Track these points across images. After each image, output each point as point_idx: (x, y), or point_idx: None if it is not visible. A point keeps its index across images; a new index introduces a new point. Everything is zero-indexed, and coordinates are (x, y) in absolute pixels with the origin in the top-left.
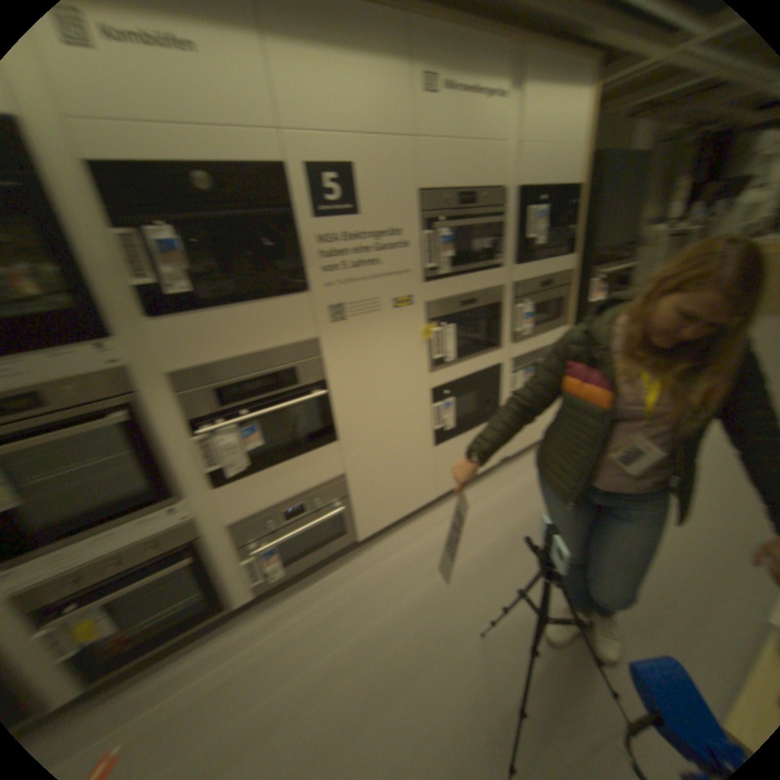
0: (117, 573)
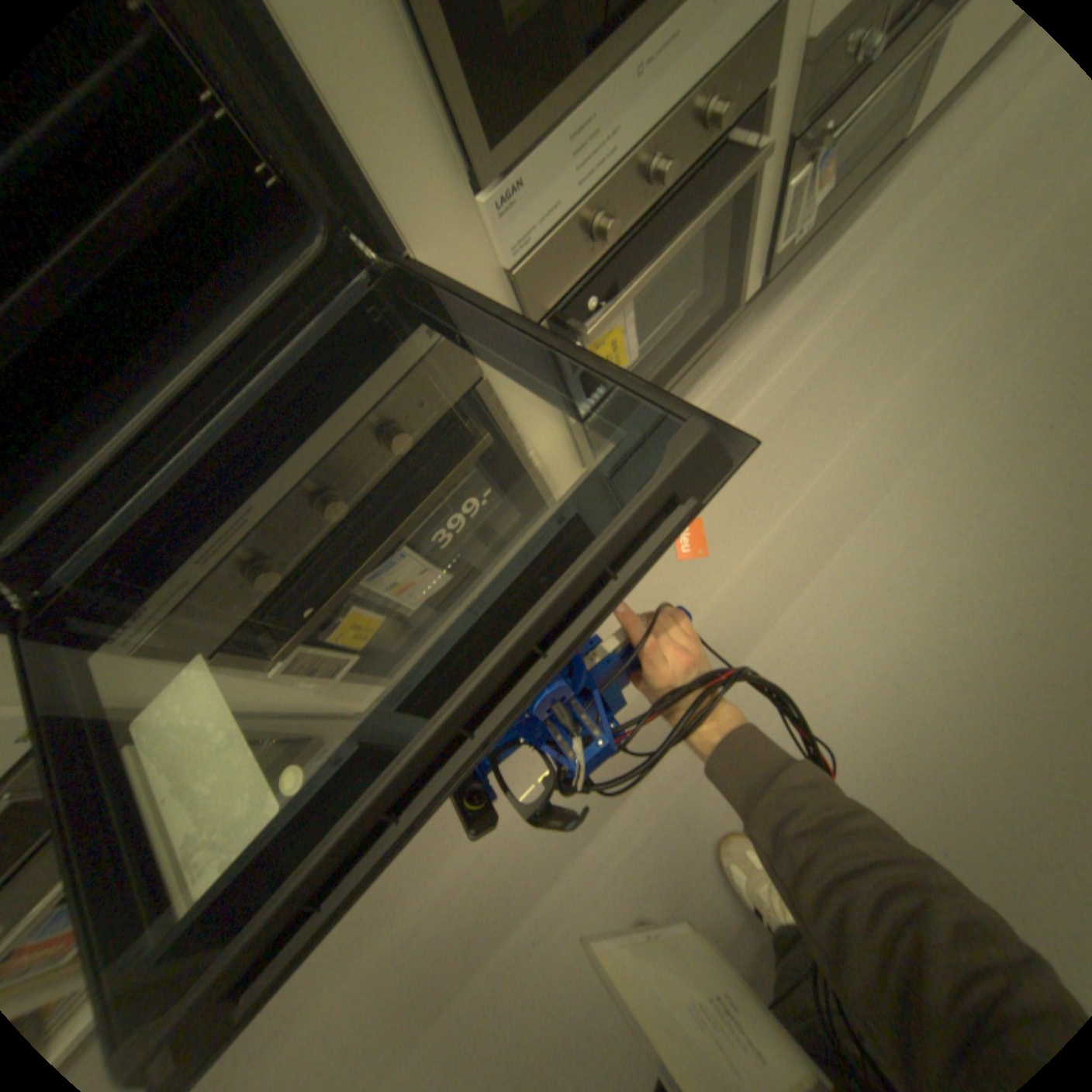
0: (662, 192)
